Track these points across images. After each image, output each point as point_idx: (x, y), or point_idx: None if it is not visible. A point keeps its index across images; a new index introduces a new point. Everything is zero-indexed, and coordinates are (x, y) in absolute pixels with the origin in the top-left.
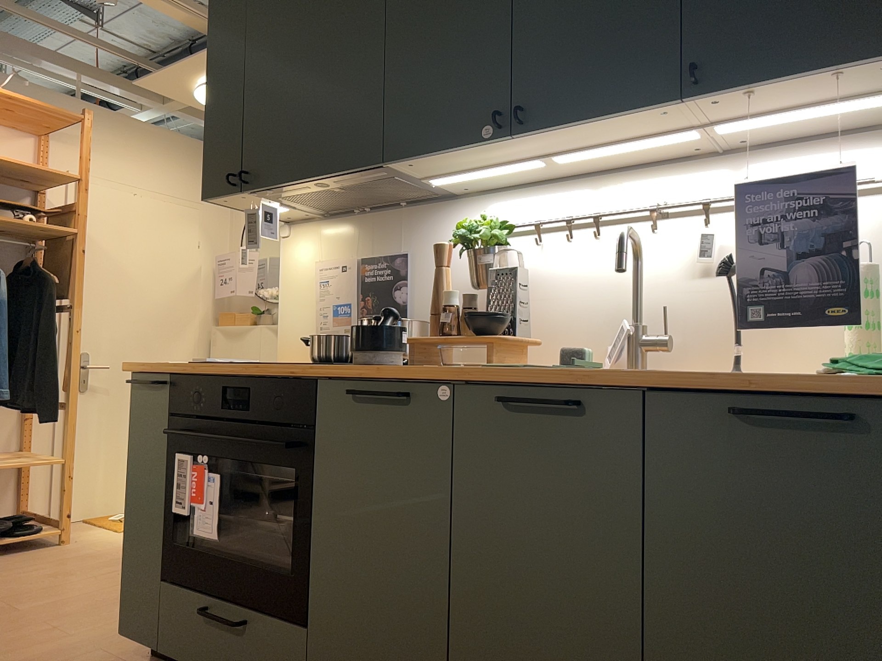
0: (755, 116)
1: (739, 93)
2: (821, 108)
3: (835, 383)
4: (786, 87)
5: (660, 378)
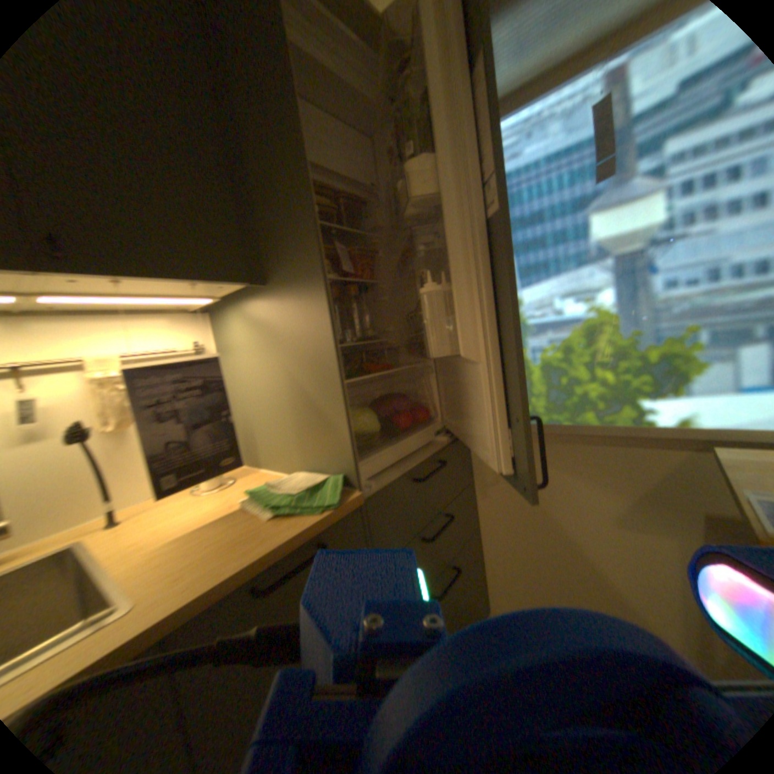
0: (91, 295)
1: (102, 279)
2: (152, 299)
3: (307, 533)
4: (146, 283)
5: (174, 619)
